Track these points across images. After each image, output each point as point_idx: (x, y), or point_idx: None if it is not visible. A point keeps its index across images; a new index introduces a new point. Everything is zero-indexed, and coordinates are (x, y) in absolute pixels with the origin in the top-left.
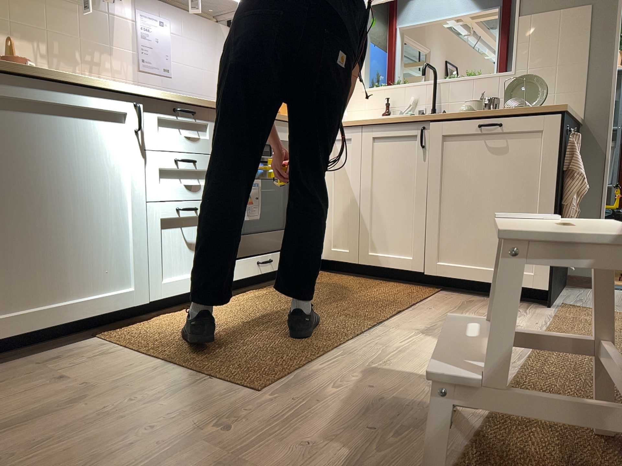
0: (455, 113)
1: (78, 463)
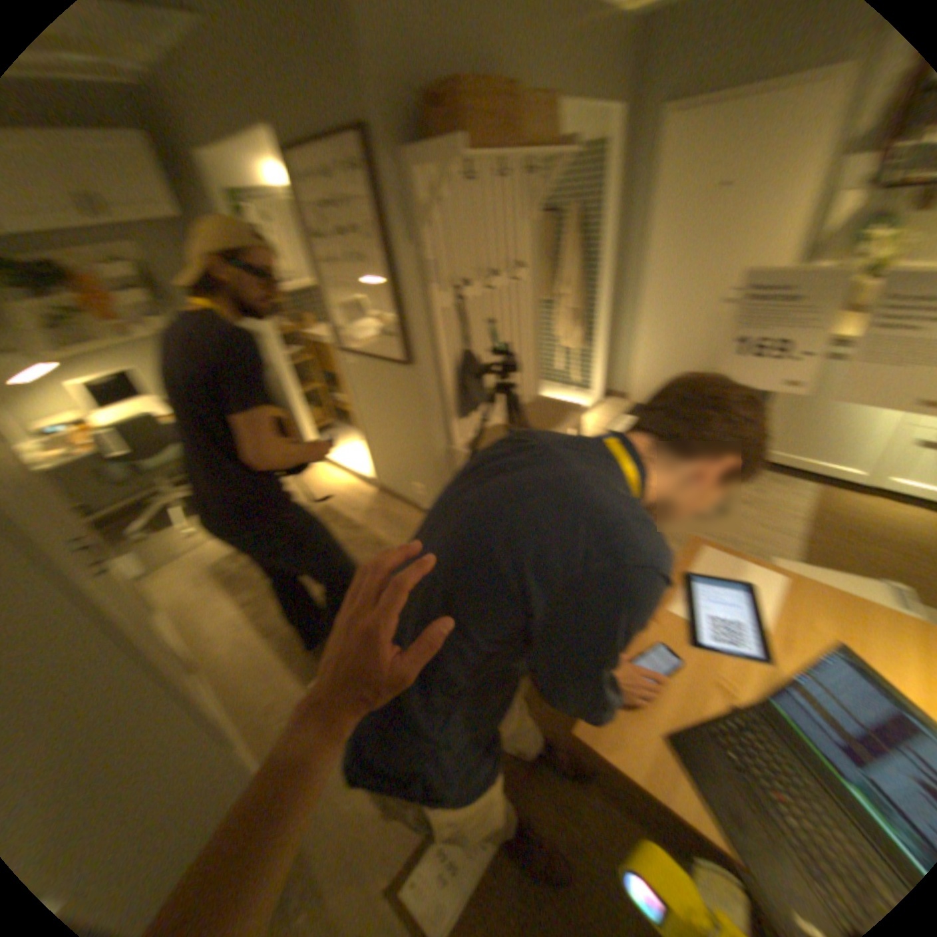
0: None
1: (709, 520)
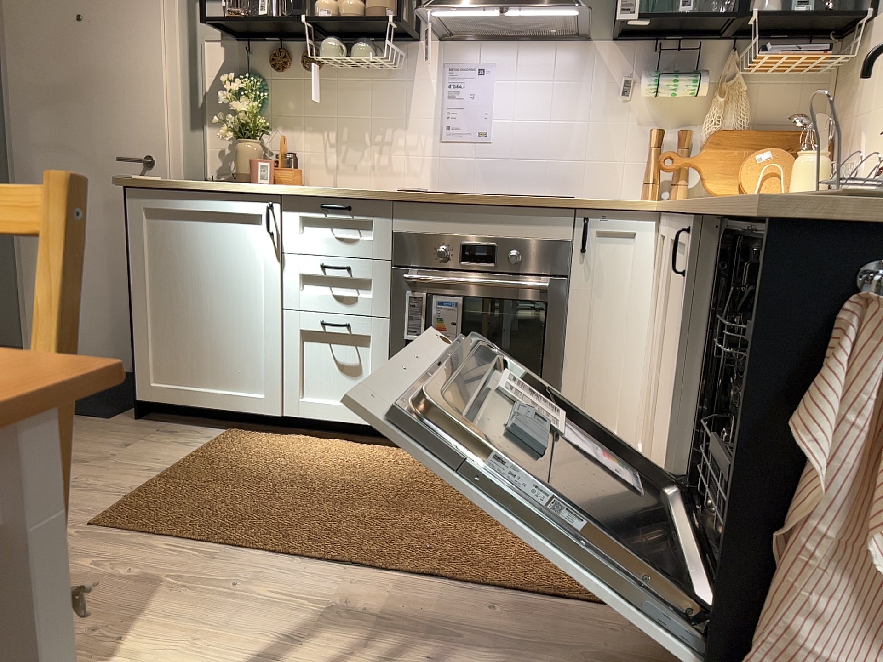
0: (706, 207)
1: None
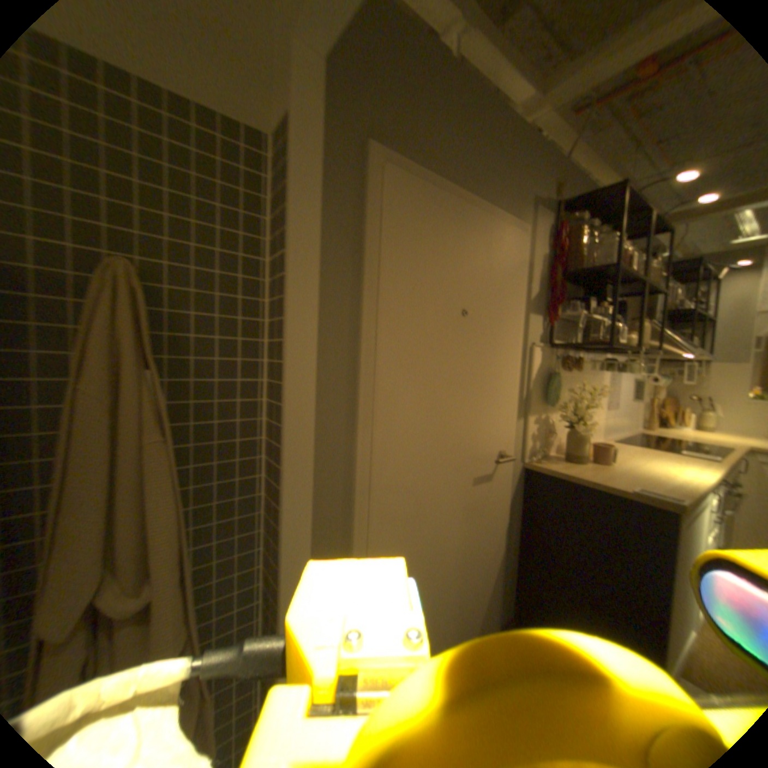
0: None
1: None
